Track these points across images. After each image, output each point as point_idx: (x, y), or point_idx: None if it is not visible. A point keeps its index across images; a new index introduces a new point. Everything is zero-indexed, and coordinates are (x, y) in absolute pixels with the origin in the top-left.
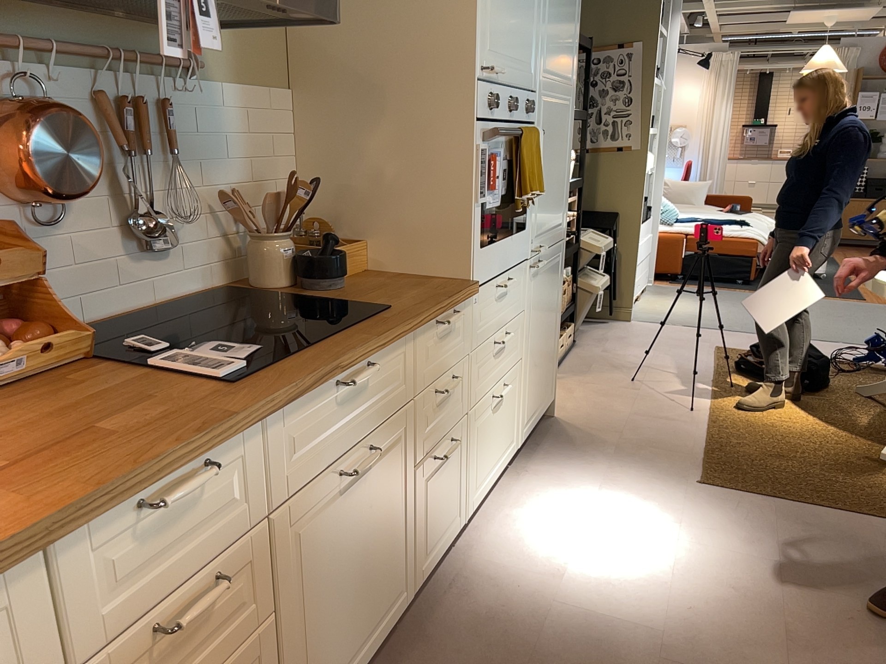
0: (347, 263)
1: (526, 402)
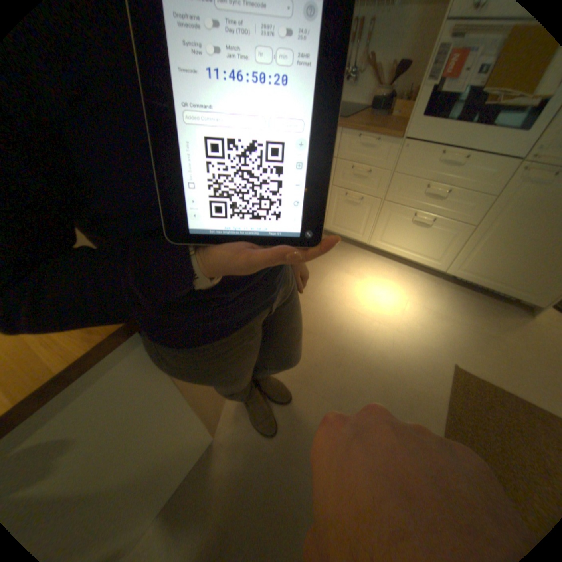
0: (402, 108)
1: (471, 257)
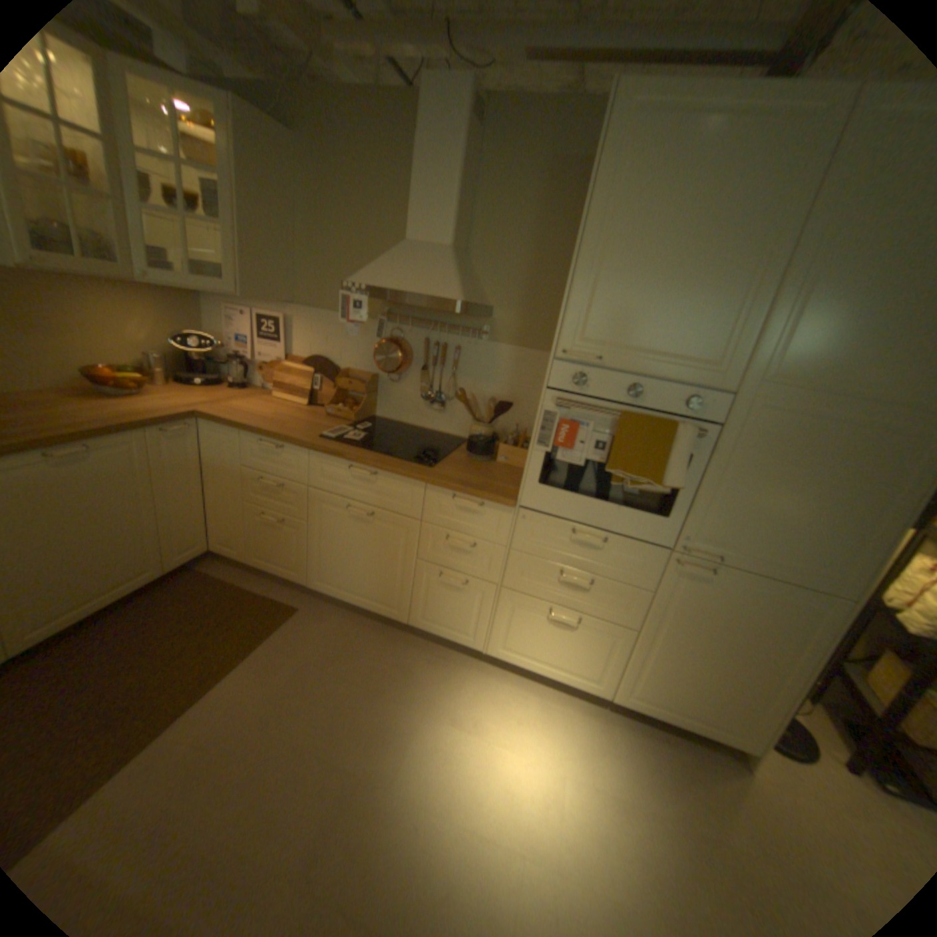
0: (508, 457)
1: (641, 679)
